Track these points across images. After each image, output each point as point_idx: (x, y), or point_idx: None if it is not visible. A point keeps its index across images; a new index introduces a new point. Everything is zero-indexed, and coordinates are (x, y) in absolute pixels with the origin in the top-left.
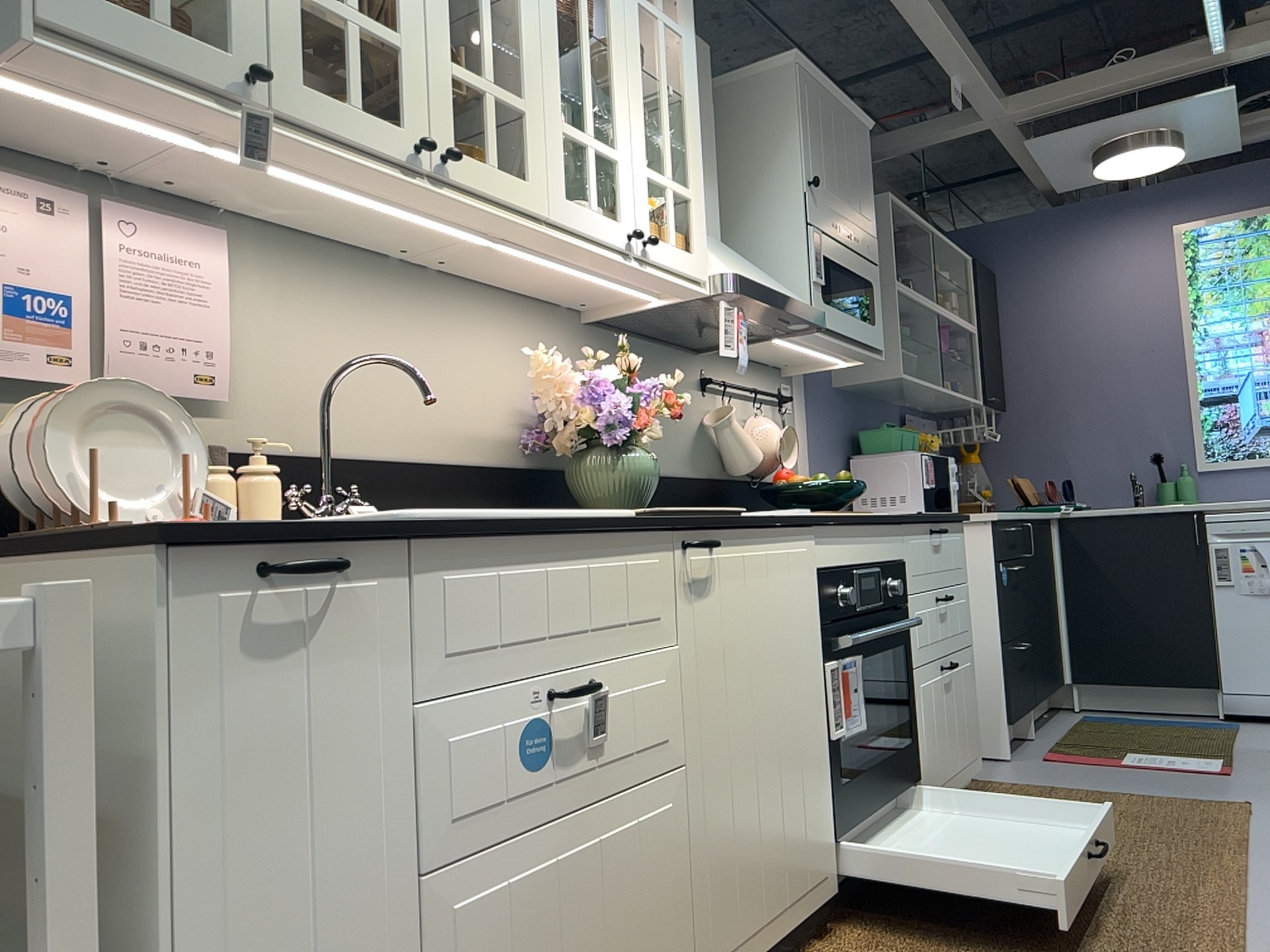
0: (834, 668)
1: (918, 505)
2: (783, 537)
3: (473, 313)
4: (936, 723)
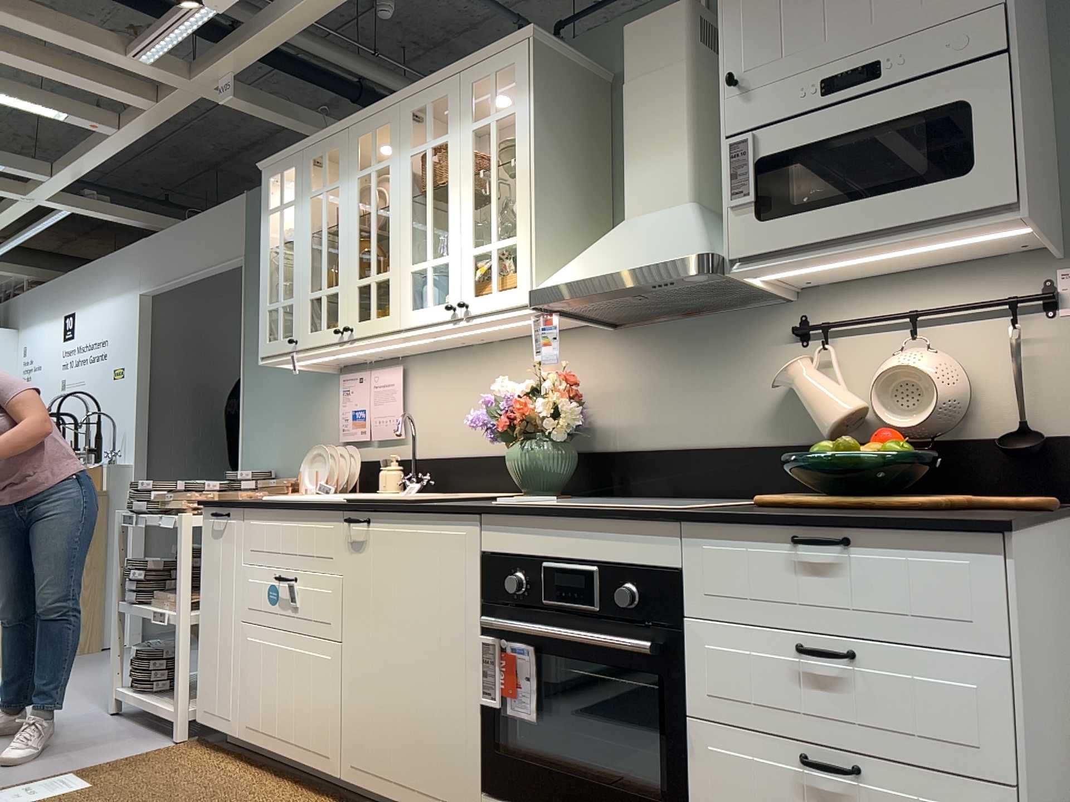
0: (489, 643)
1: None
2: (433, 521)
3: (518, 356)
4: None
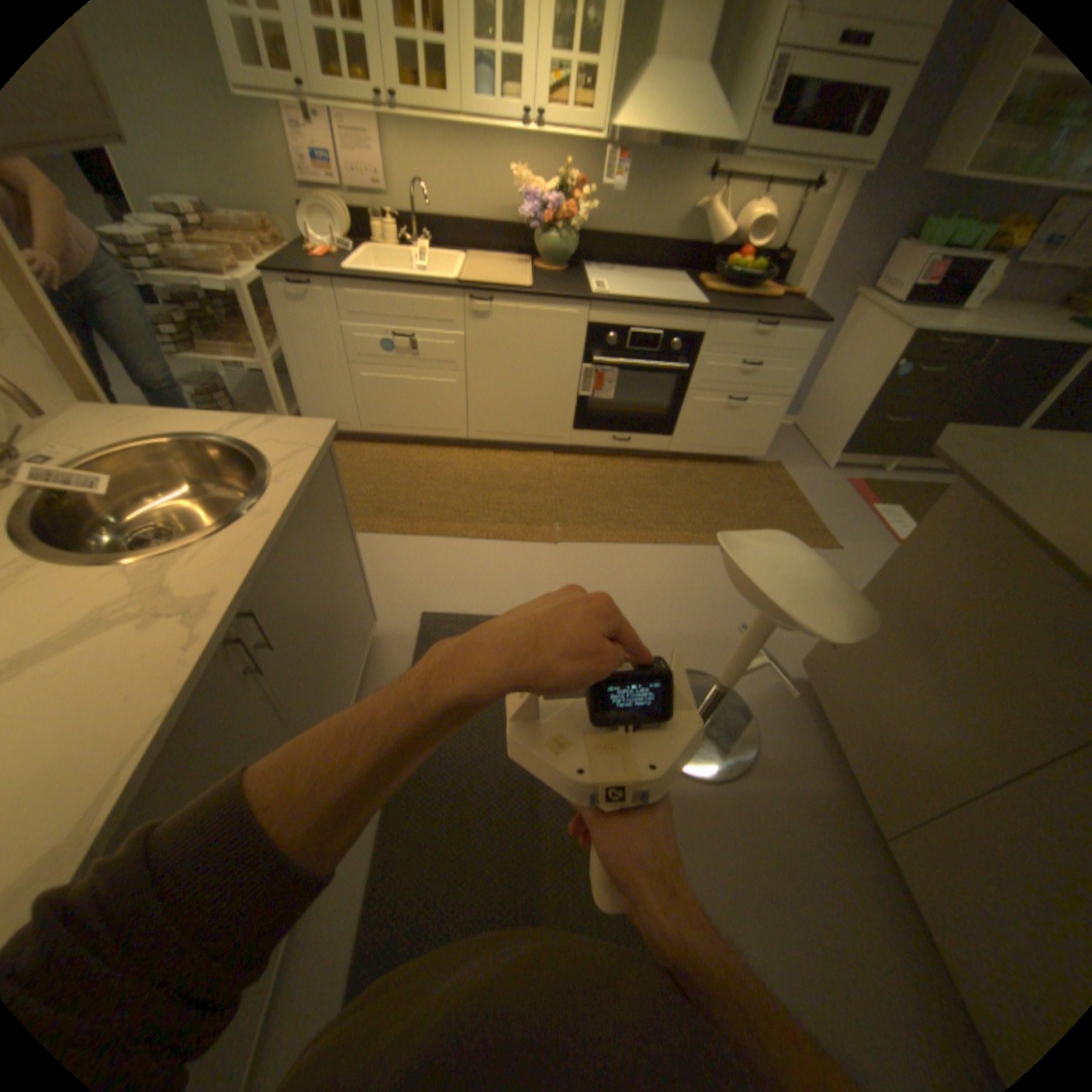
0: (589, 369)
1: (907, 294)
2: (554, 304)
3: (509, 137)
4: (703, 420)
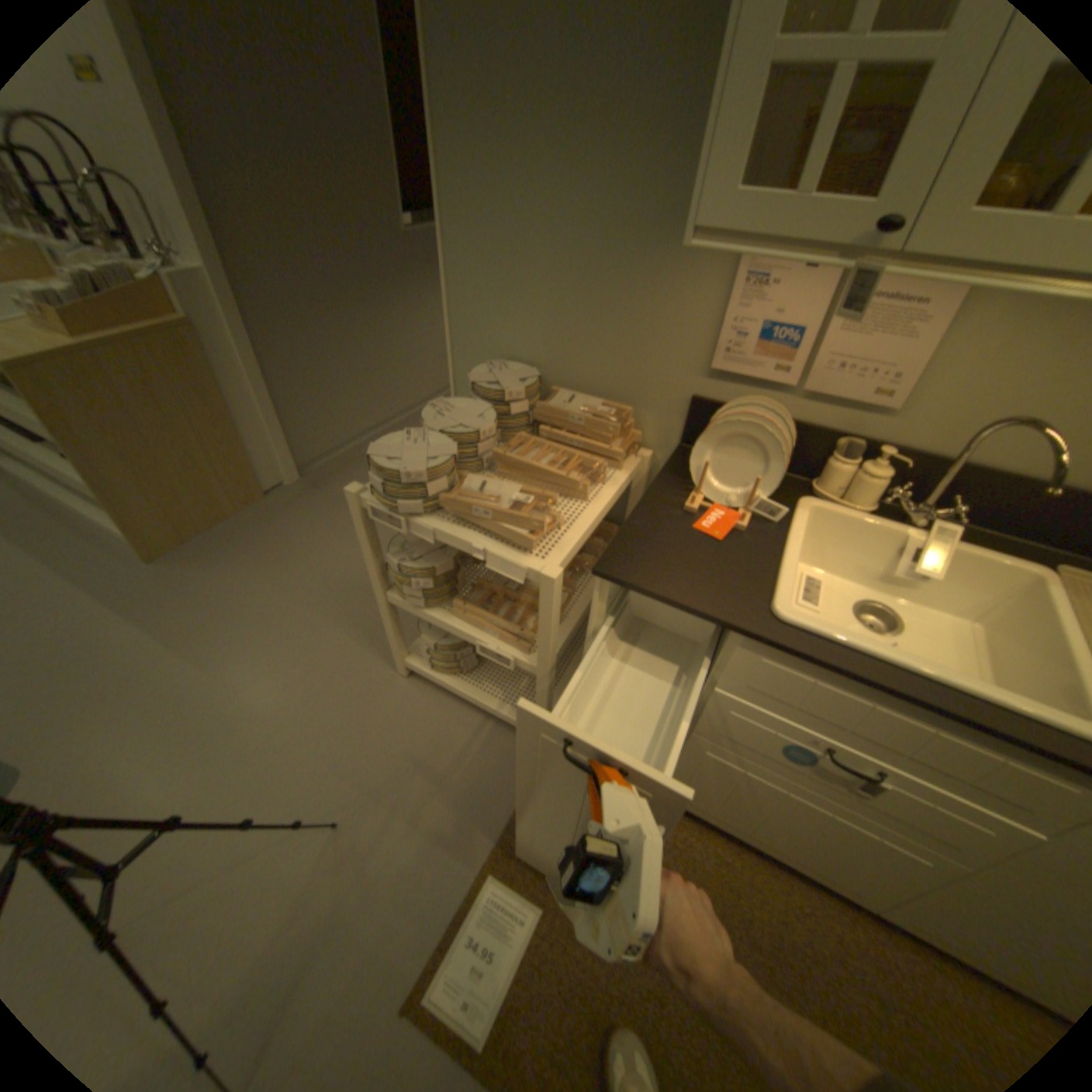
0: None
1: None
2: None
3: None
4: None
